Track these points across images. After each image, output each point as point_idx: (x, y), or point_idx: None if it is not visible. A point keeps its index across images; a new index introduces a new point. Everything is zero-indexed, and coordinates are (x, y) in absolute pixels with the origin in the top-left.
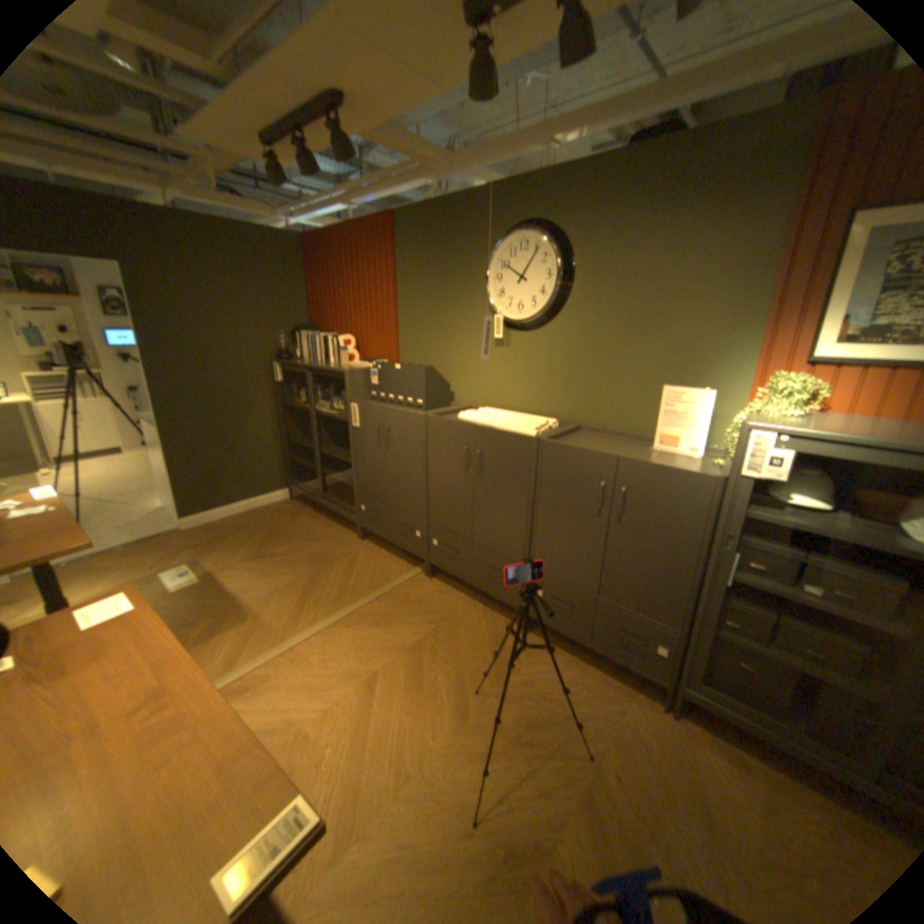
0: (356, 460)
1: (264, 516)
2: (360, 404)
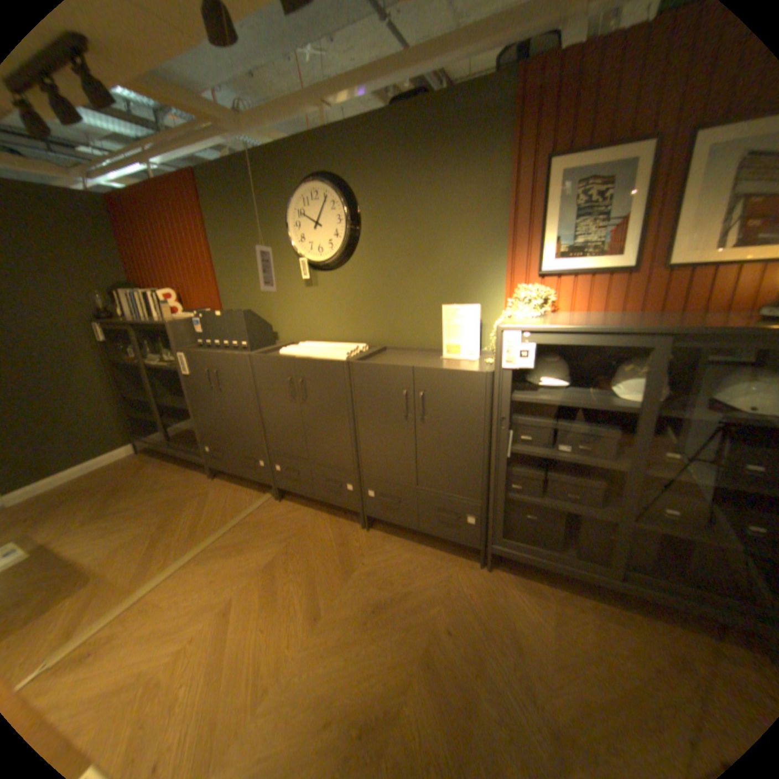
0: (192, 404)
1: (106, 474)
2: (185, 352)
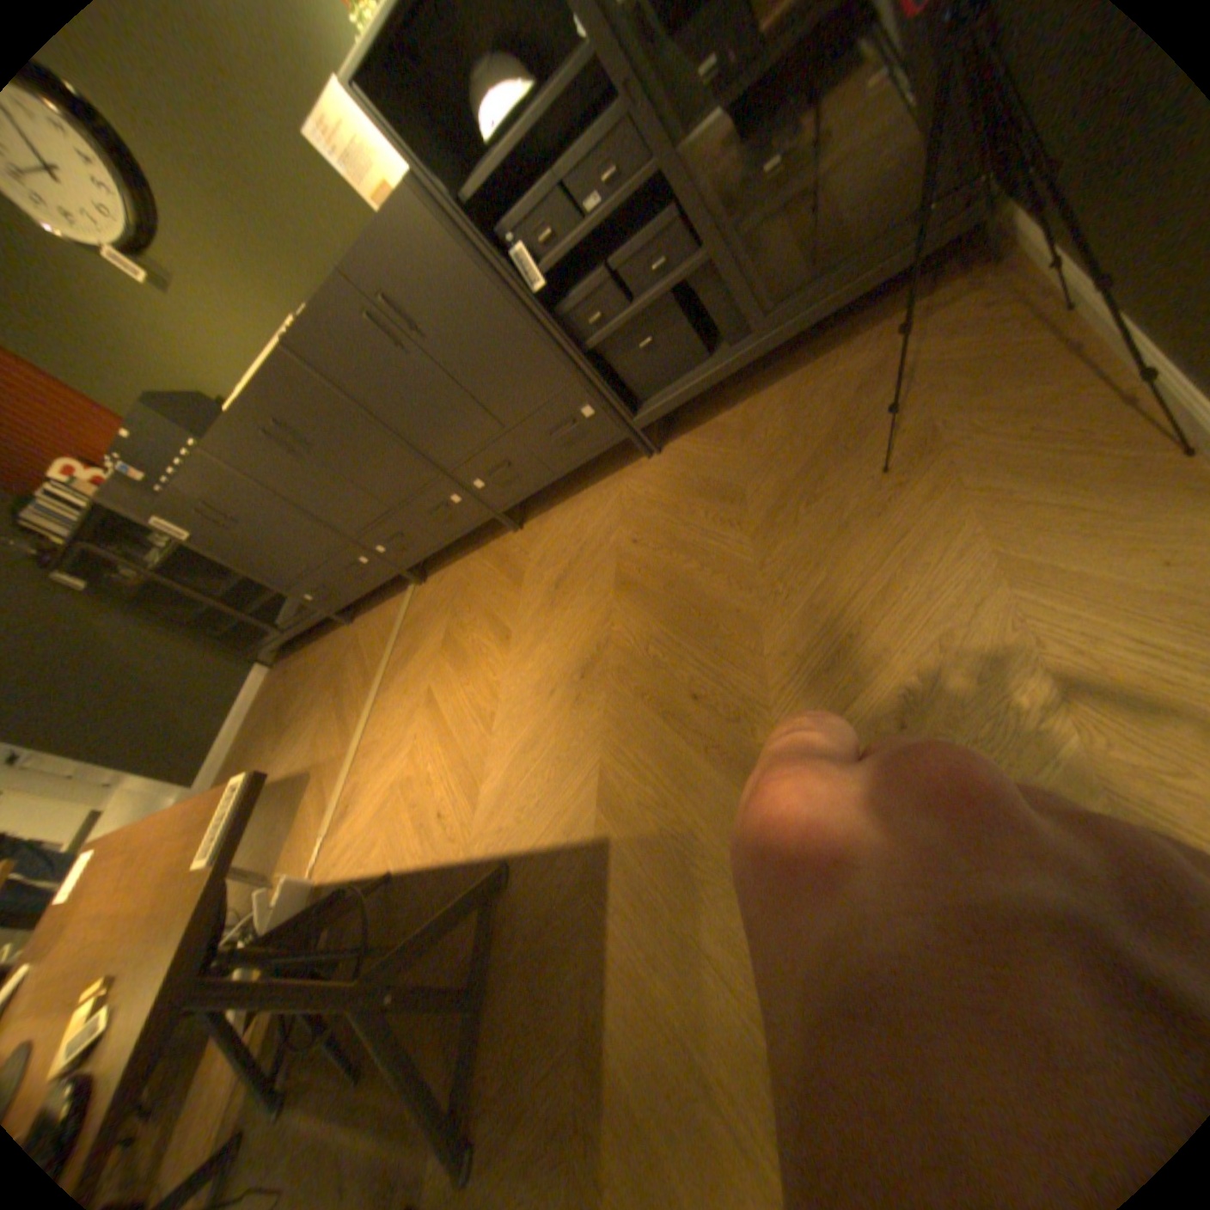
0: (240, 566)
1: (264, 704)
2: (156, 513)
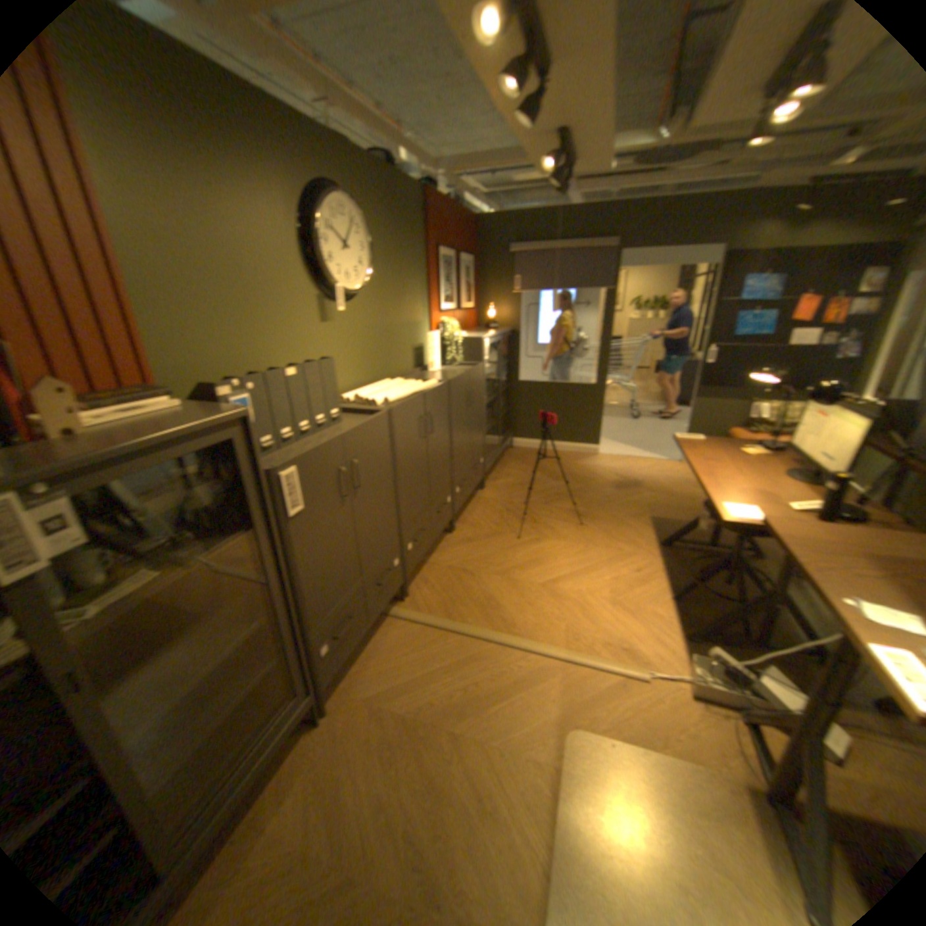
0: (301, 581)
1: None
2: (300, 461)
